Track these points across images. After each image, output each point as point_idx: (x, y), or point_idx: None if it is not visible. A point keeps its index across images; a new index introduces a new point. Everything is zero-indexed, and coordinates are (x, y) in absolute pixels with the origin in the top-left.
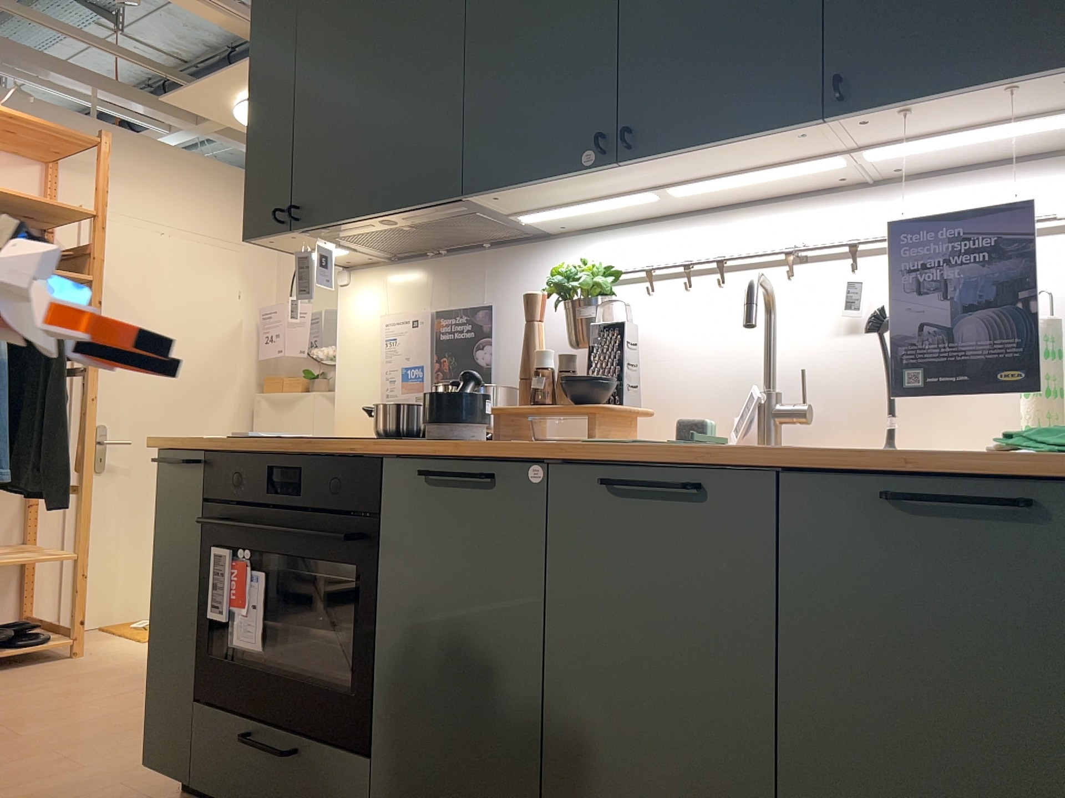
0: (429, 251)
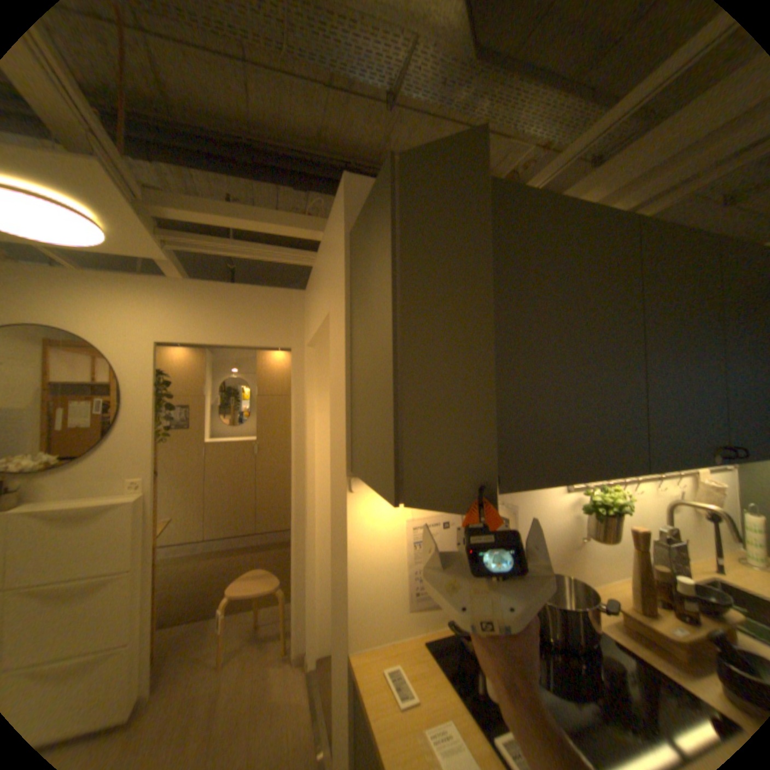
0: None
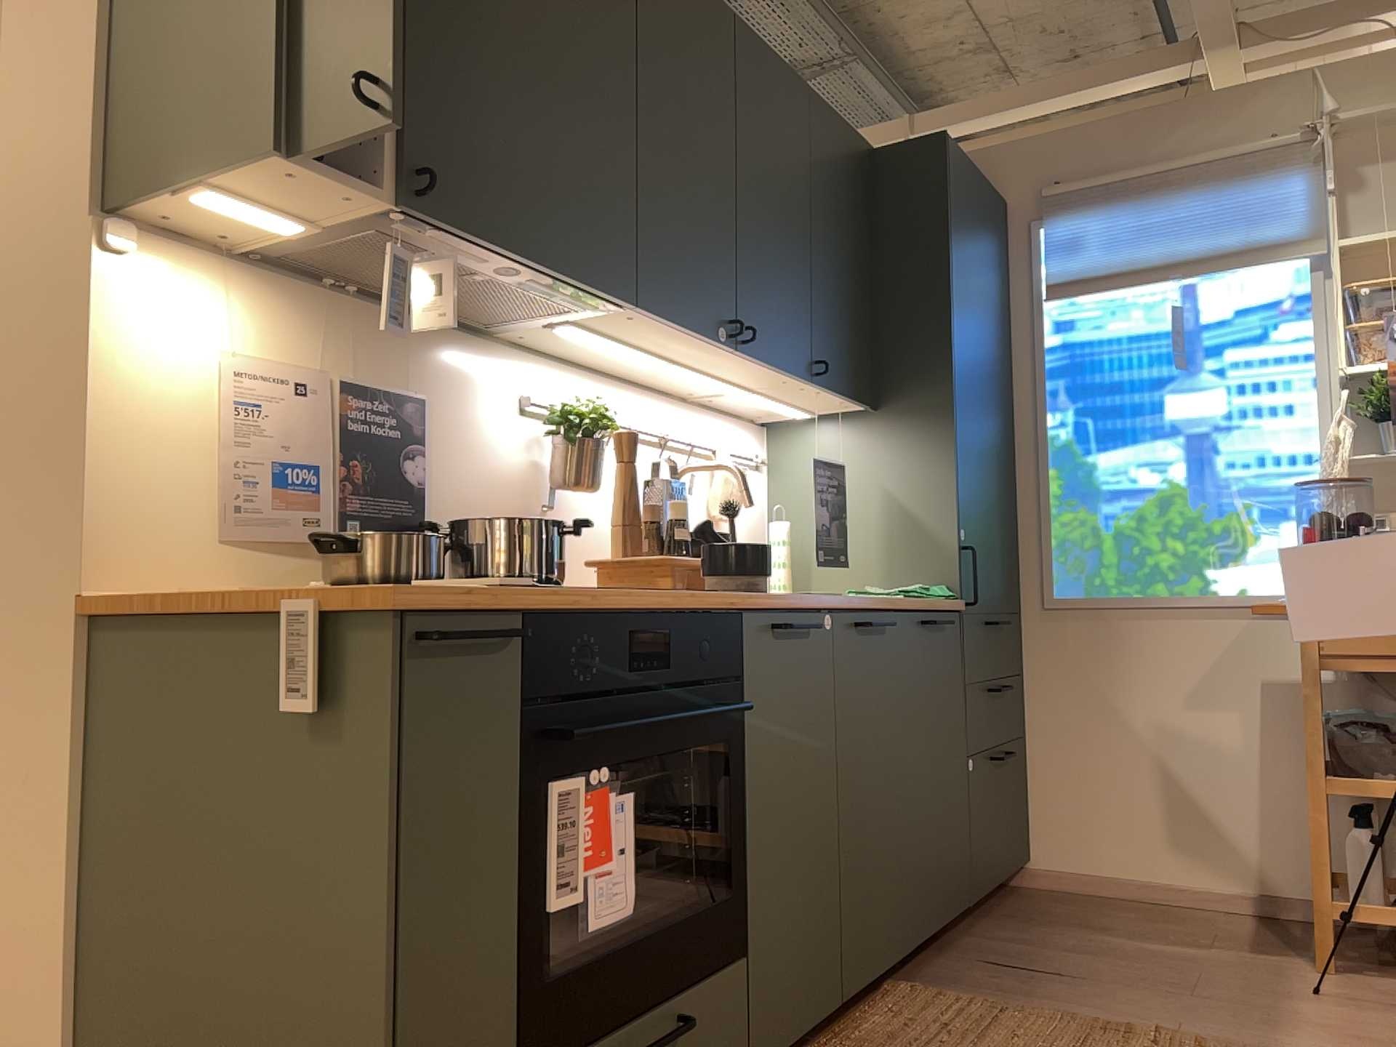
0: (335, 279)
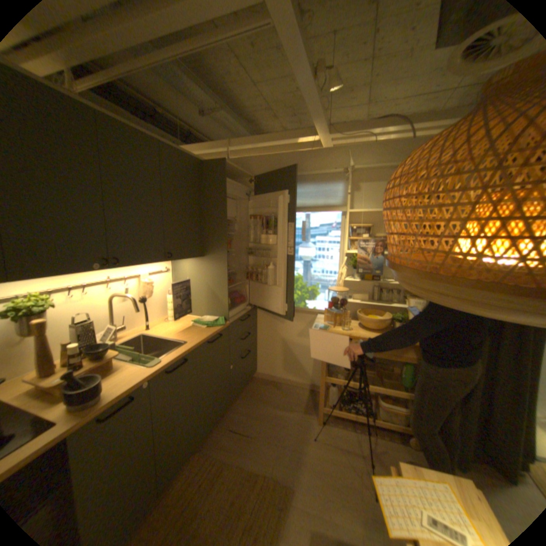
0: None
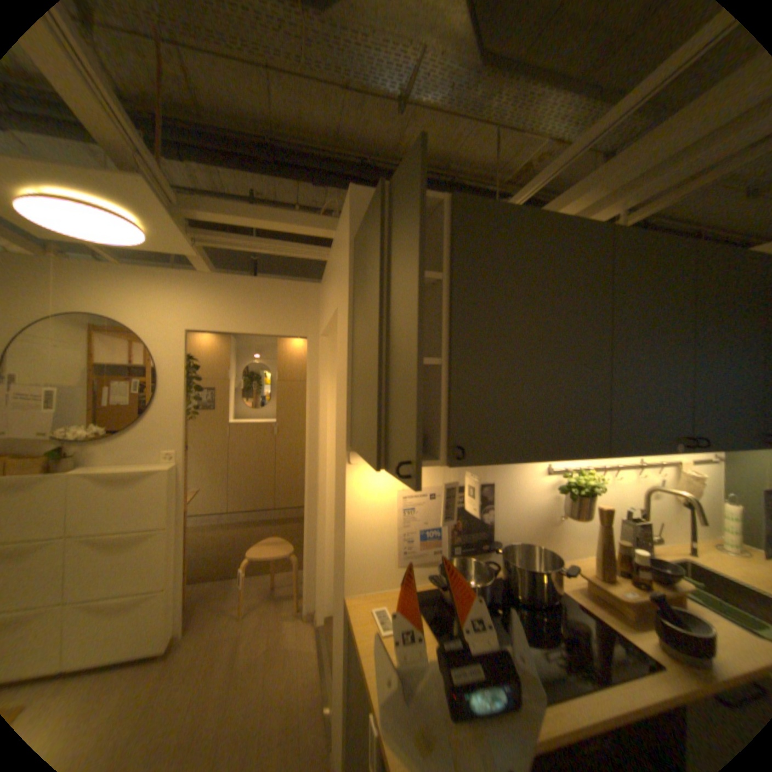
0: None
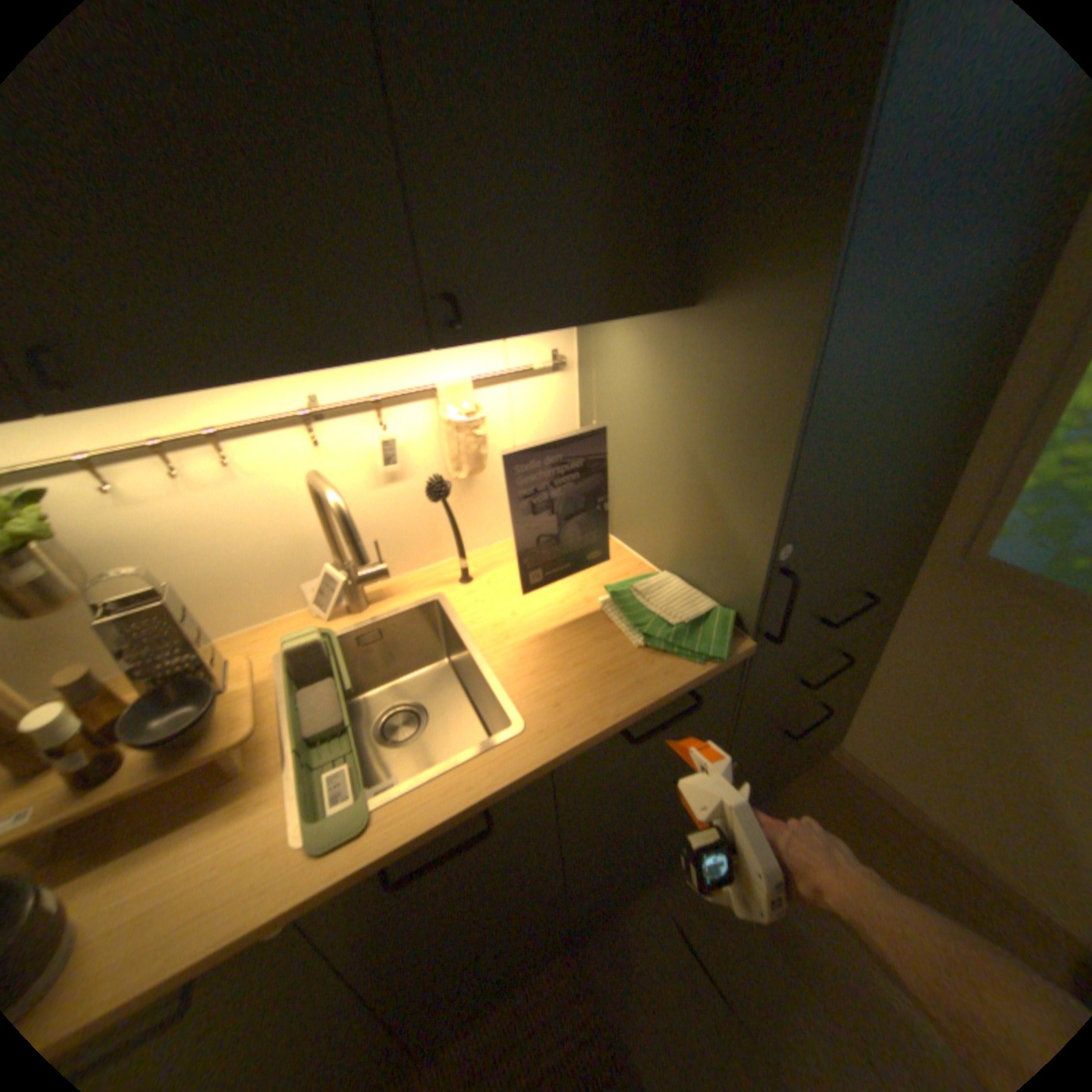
0: None
